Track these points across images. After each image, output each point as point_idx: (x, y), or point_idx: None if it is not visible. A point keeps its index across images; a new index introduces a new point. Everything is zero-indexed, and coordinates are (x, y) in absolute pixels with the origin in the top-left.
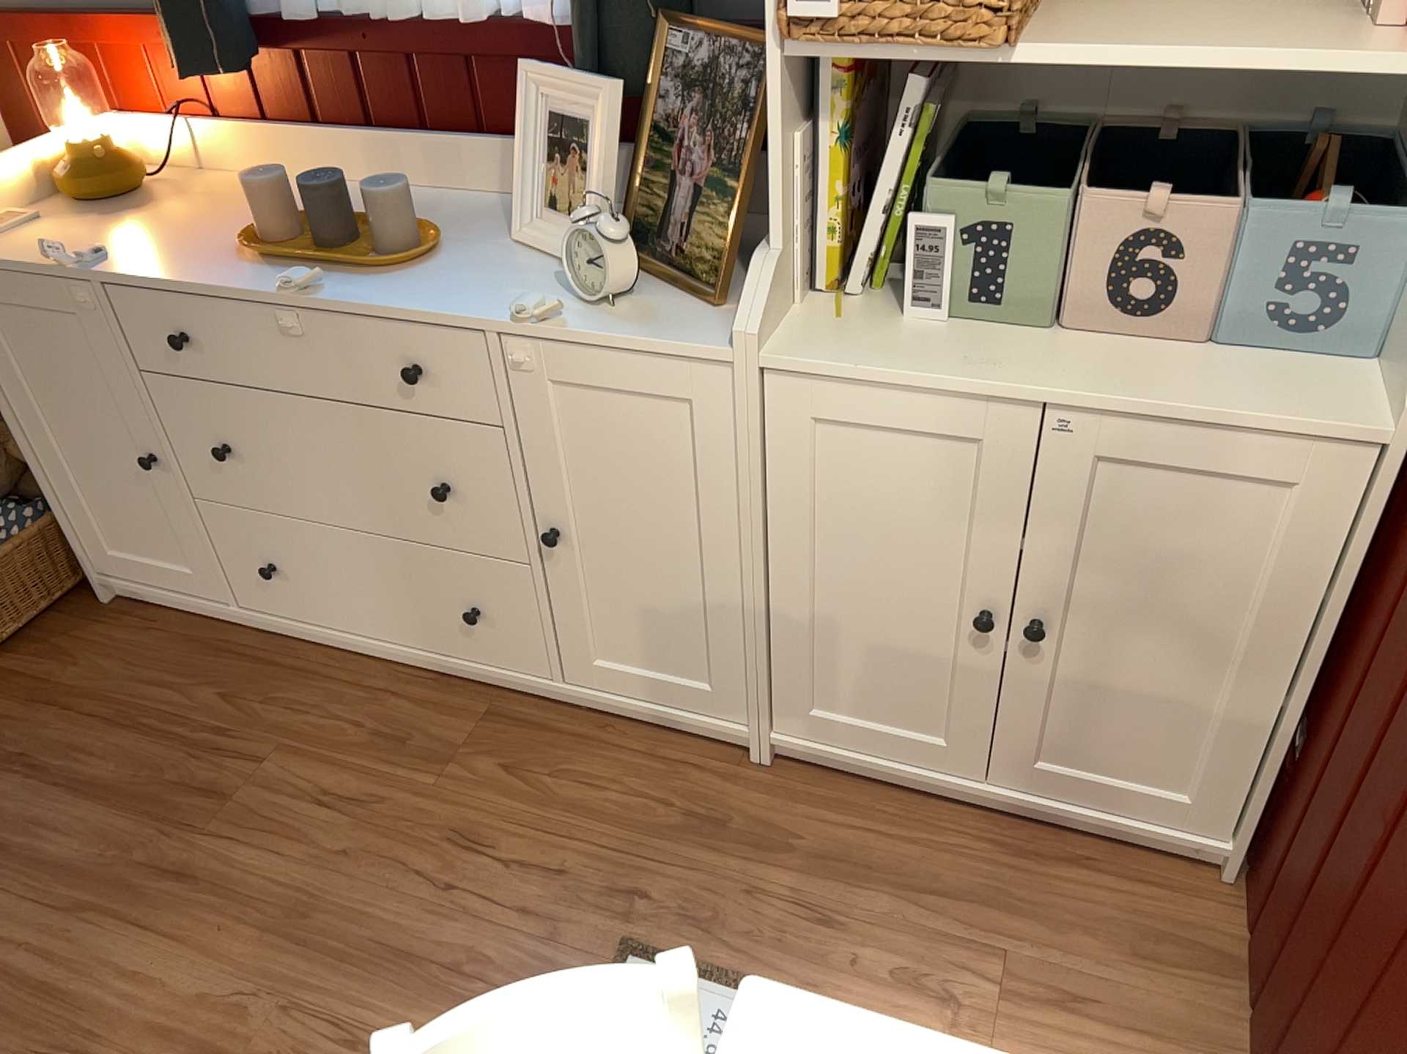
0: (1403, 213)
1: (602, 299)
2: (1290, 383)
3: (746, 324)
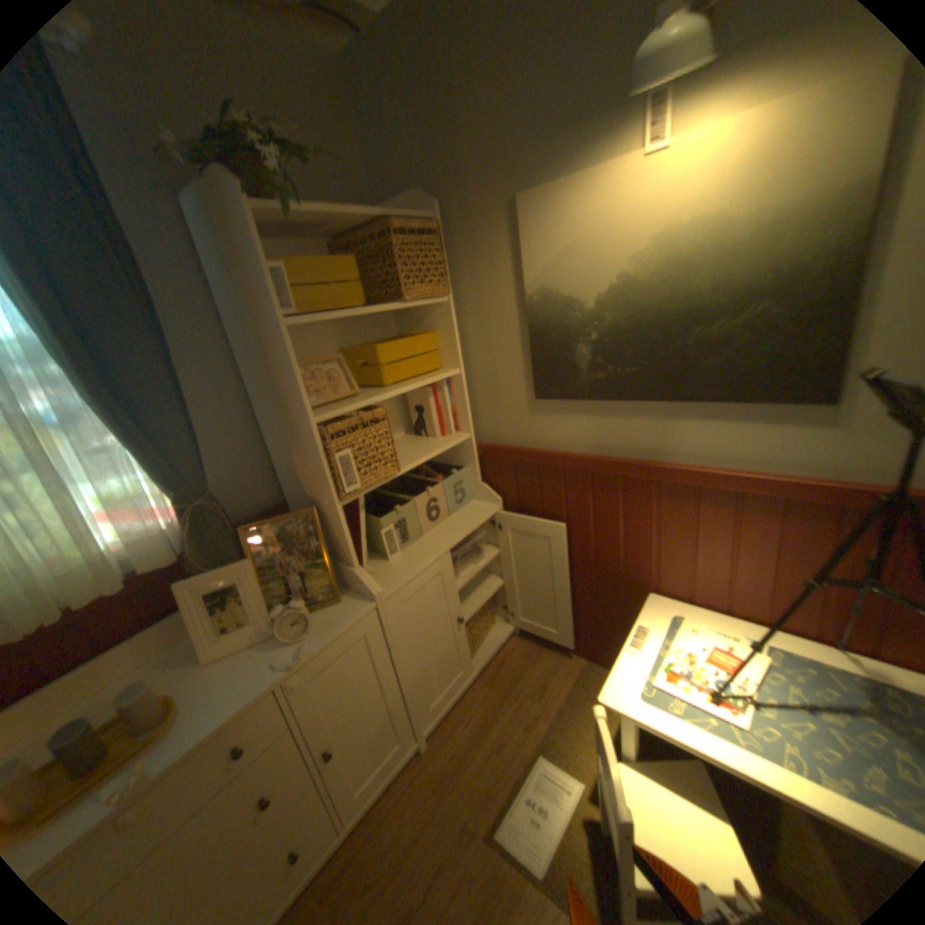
0: (462, 467)
1: (304, 633)
2: (473, 510)
3: (373, 591)
